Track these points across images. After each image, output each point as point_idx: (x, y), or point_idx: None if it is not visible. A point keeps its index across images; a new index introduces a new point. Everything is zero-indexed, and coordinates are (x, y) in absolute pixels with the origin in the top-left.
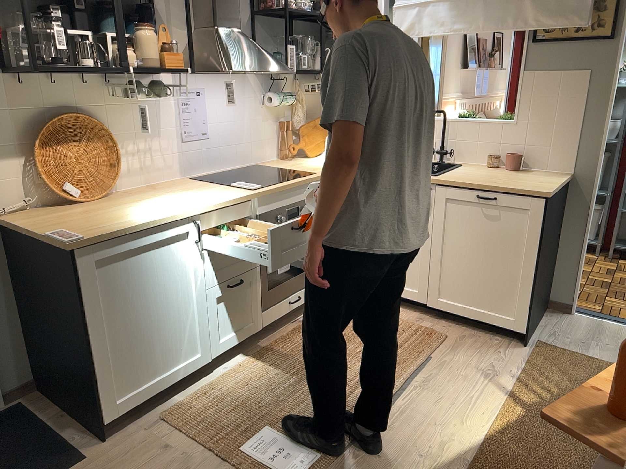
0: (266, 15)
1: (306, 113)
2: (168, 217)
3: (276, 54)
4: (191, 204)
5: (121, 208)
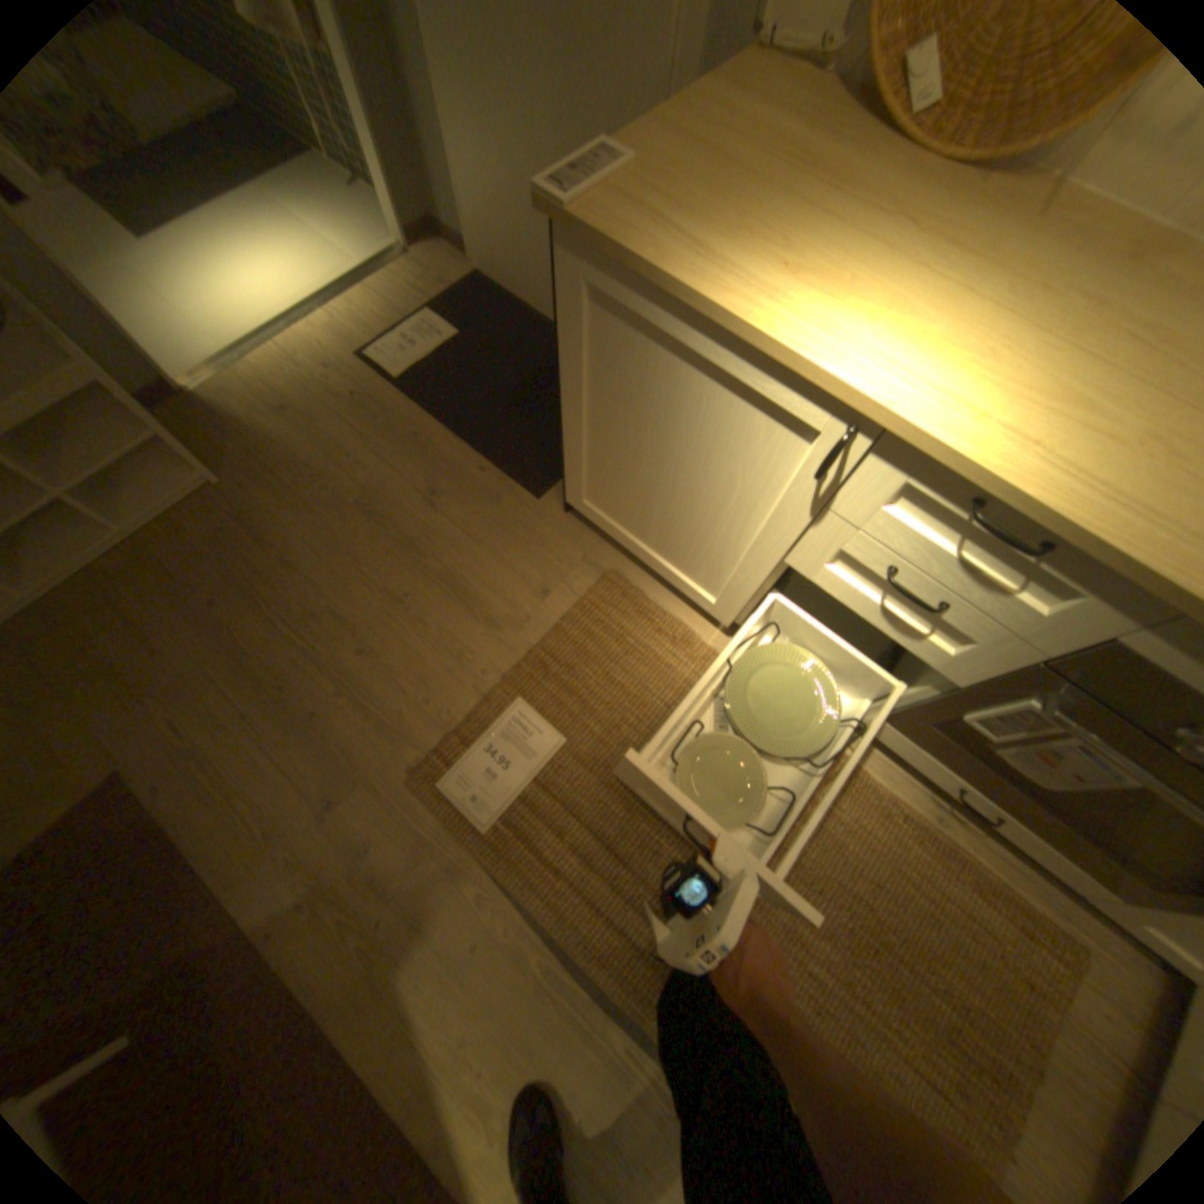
0: None
1: None
2: (789, 339)
3: None
4: (954, 380)
5: (870, 220)
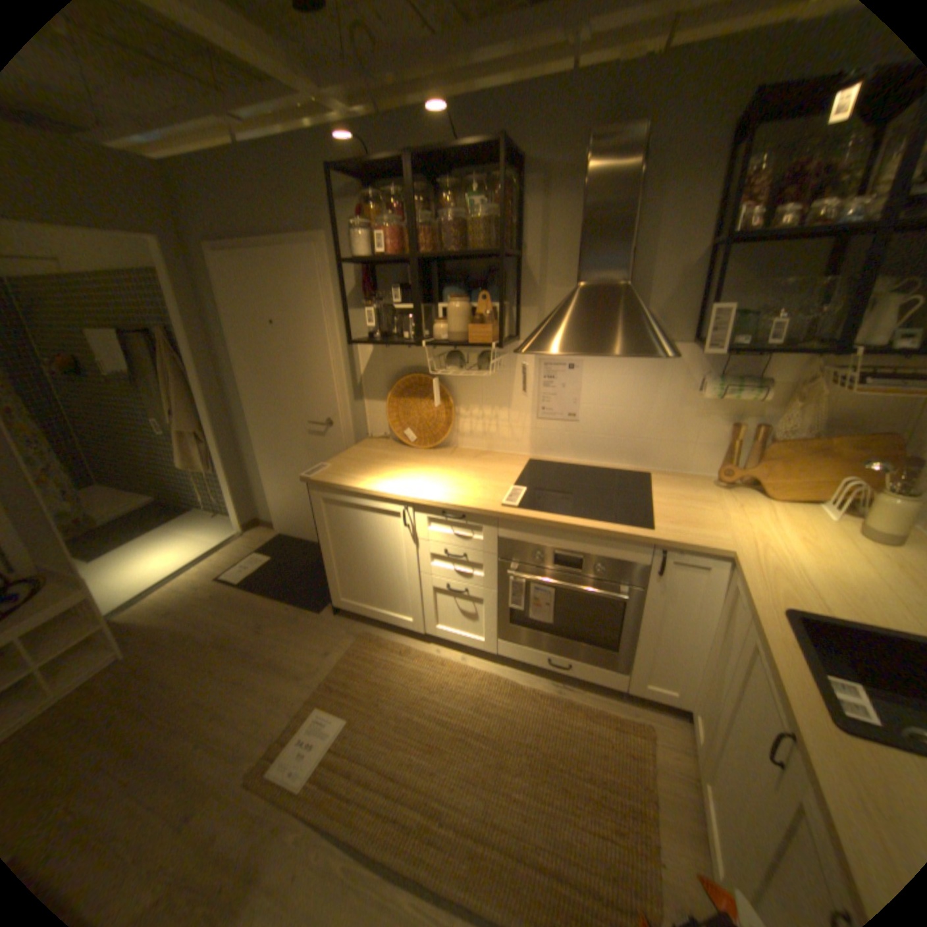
0: (751, 239)
1: (841, 419)
2: (378, 490)
3: (756, 310)
4: (424, 487)
5: (401, 464)
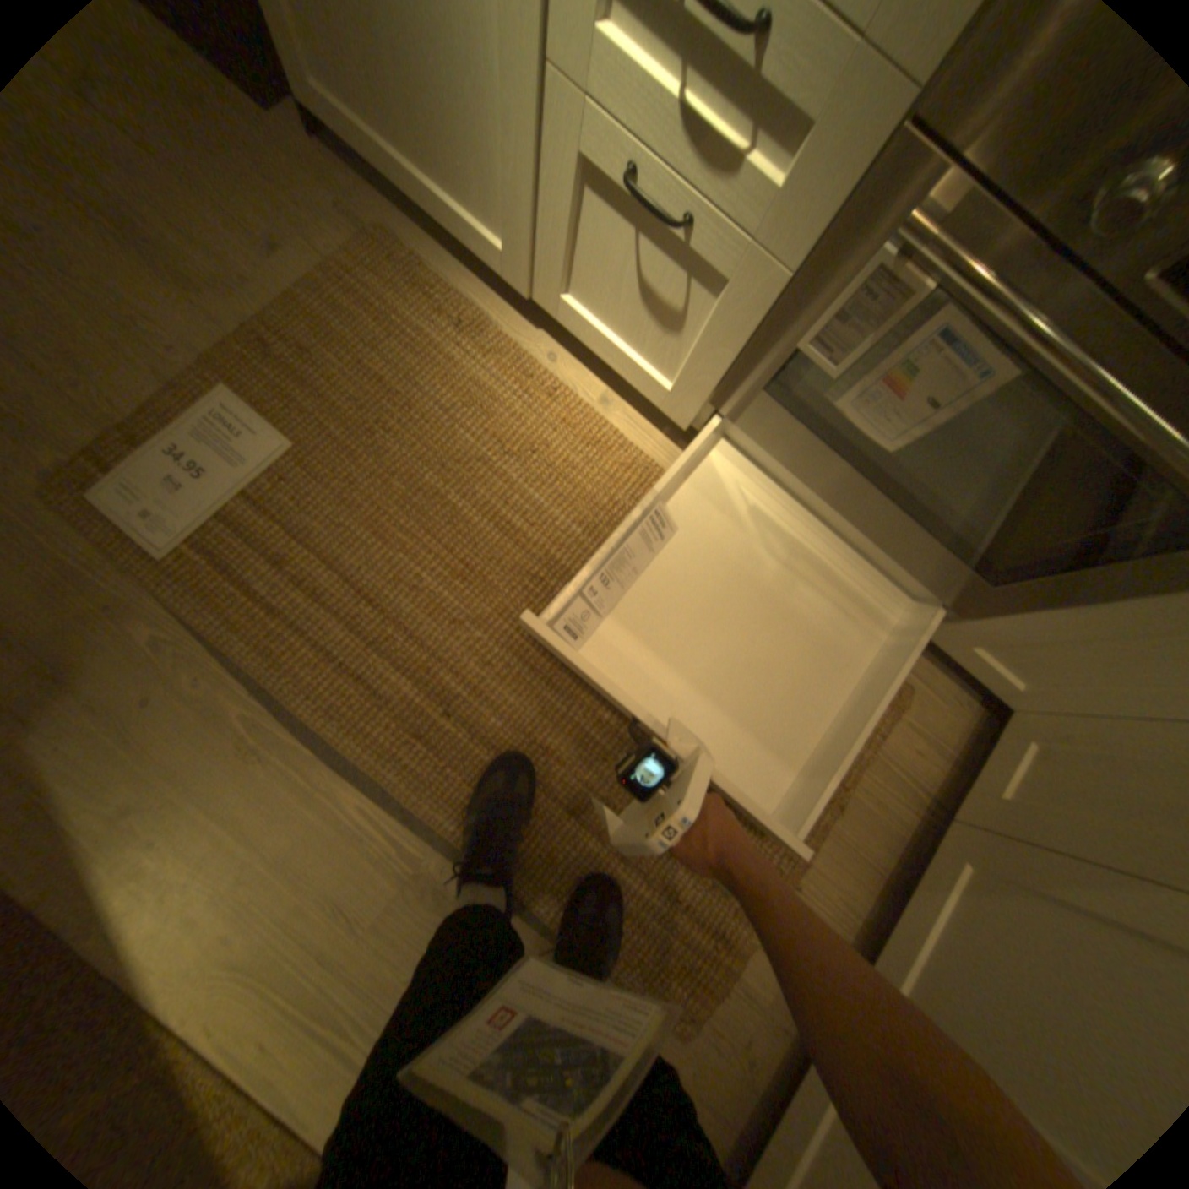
0: None
1: None
2: None
3: None
4: None
5: None
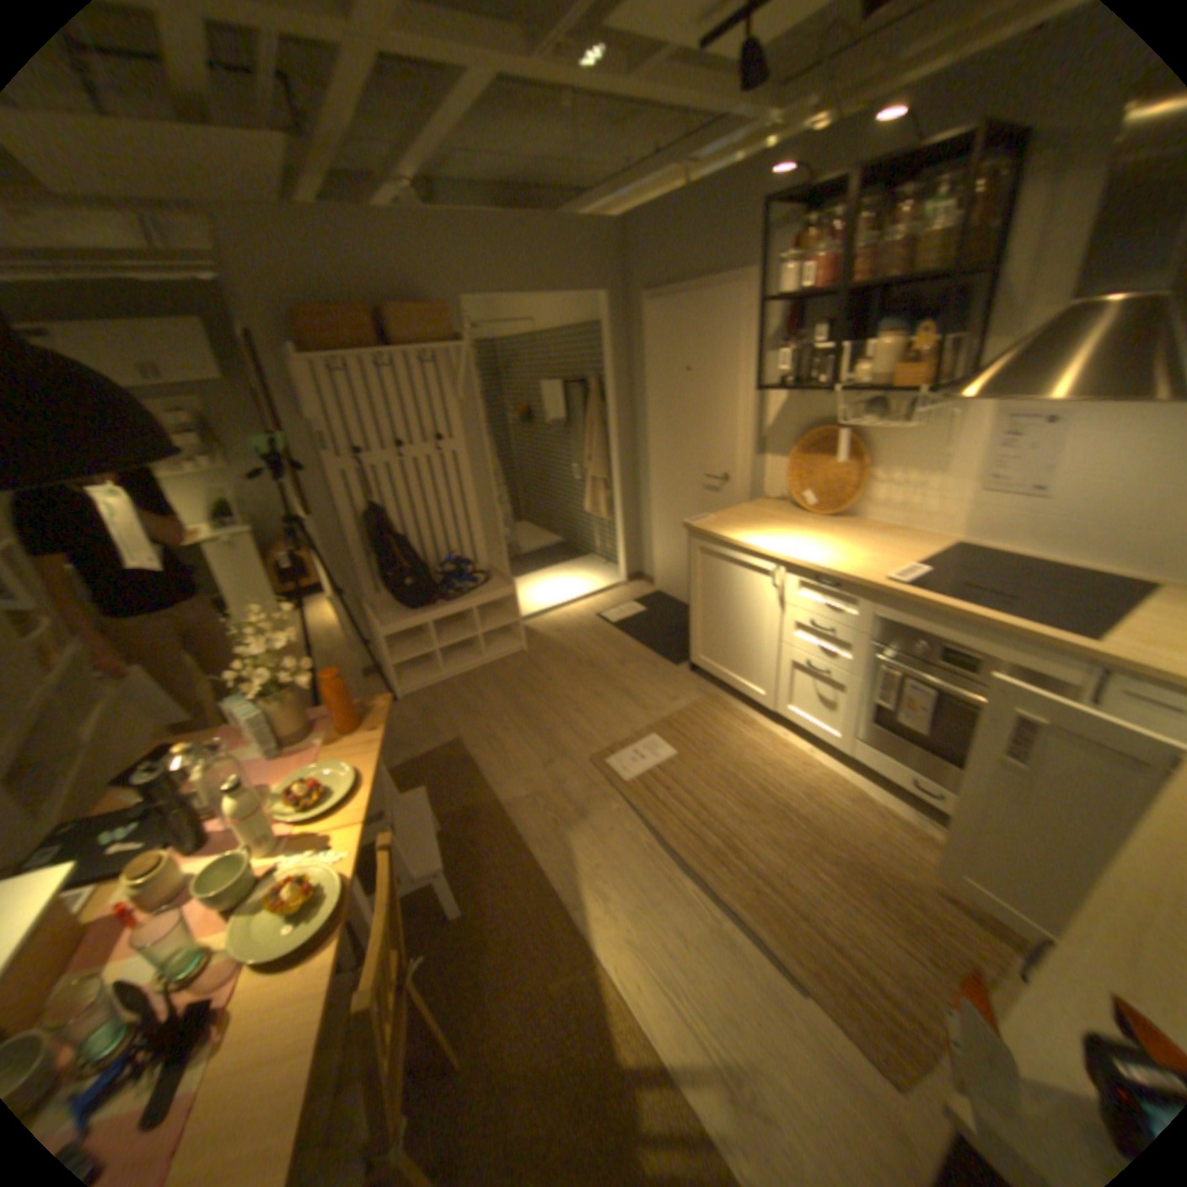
0: None
1: None
2: (753, 544)
3: None
4: (804, 550)
5: (788, 526)
